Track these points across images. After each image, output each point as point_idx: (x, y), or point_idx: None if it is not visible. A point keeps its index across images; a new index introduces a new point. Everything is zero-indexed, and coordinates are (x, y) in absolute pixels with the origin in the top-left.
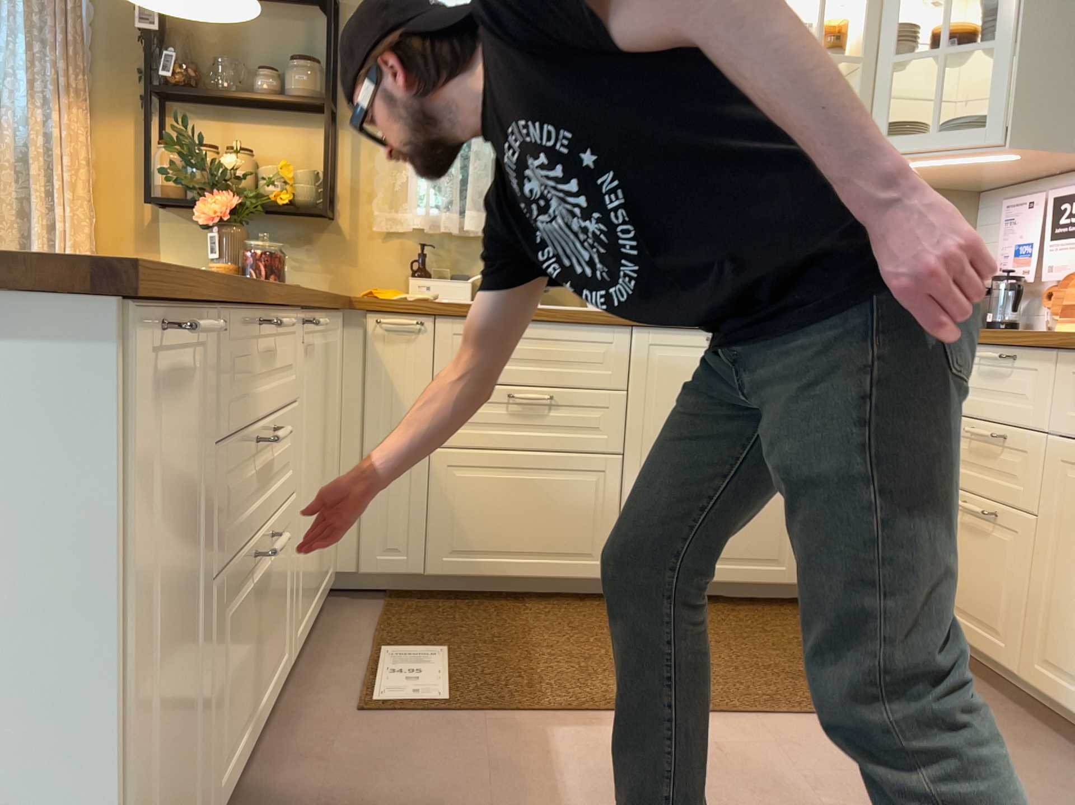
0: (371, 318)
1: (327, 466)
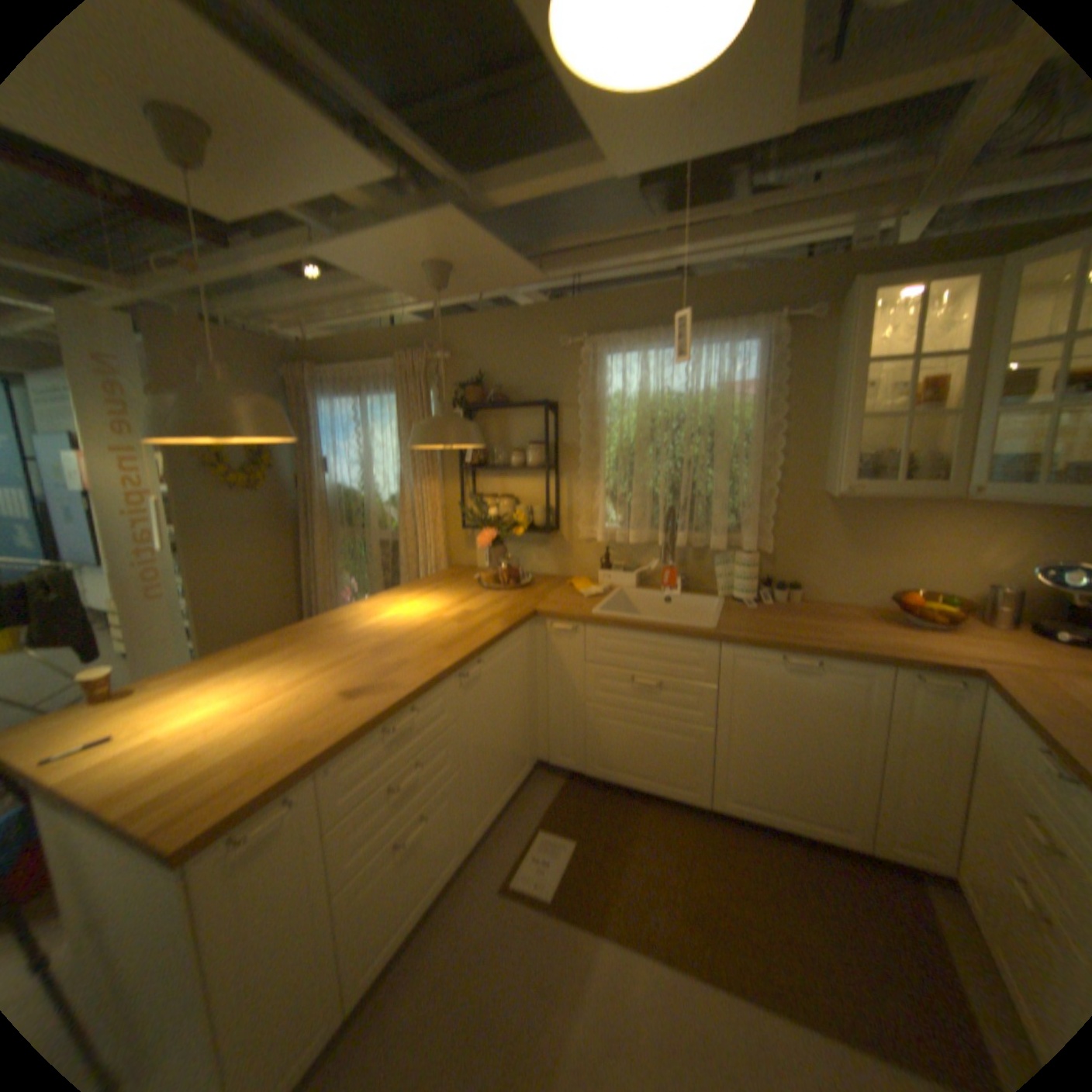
0: (548, 623)
1: (514, 719)
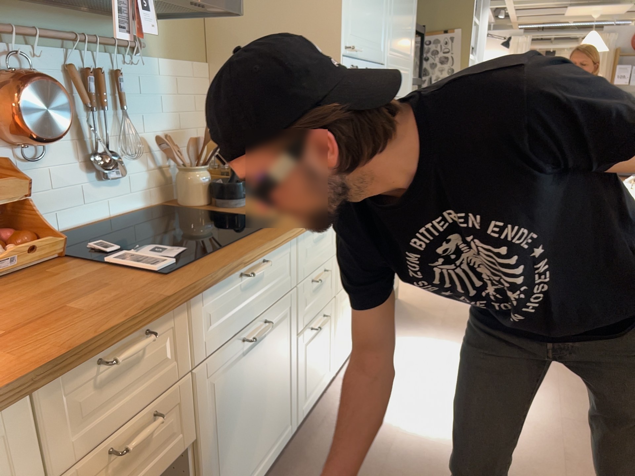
0: None
1: None
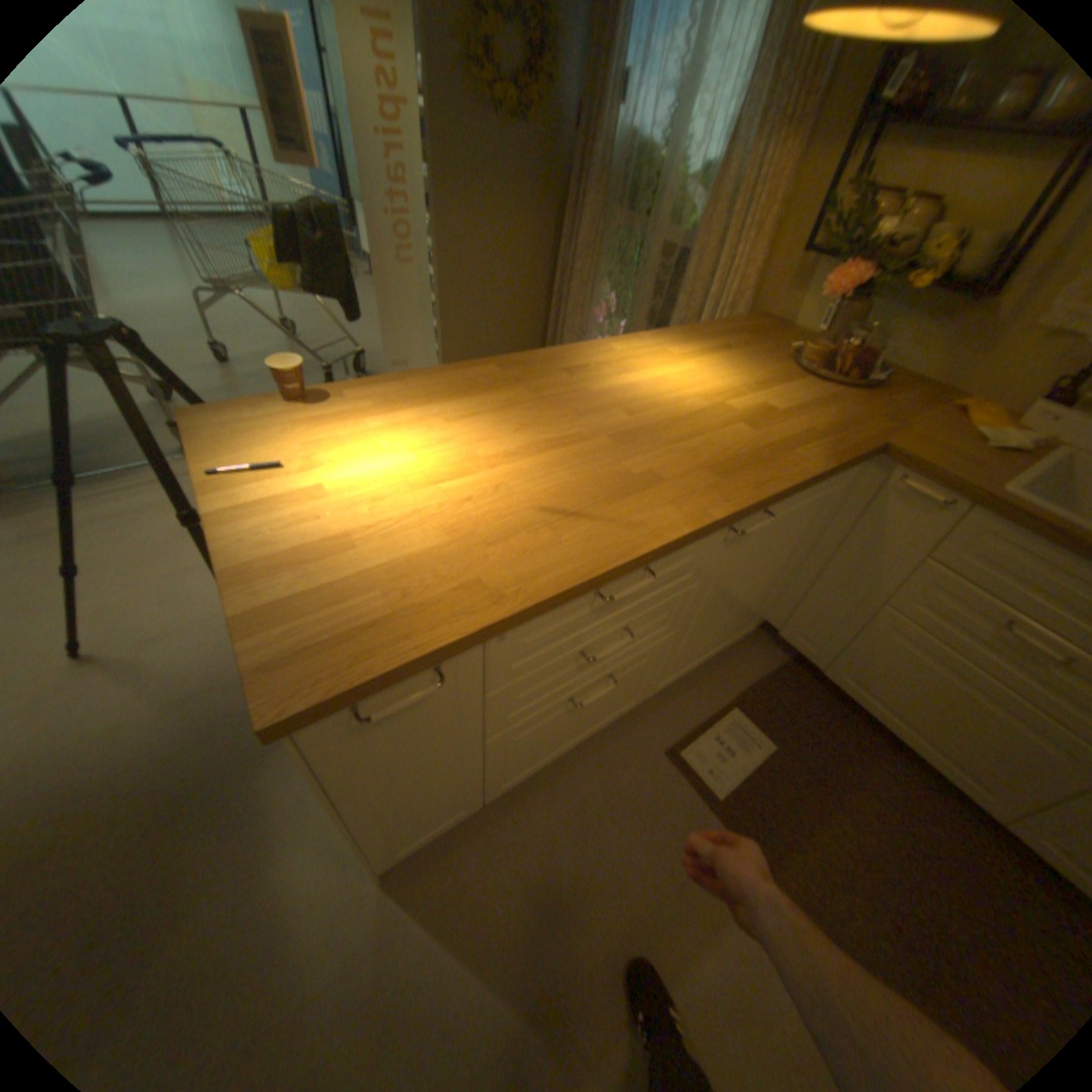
0: (903, 470)
1: (769, 581)
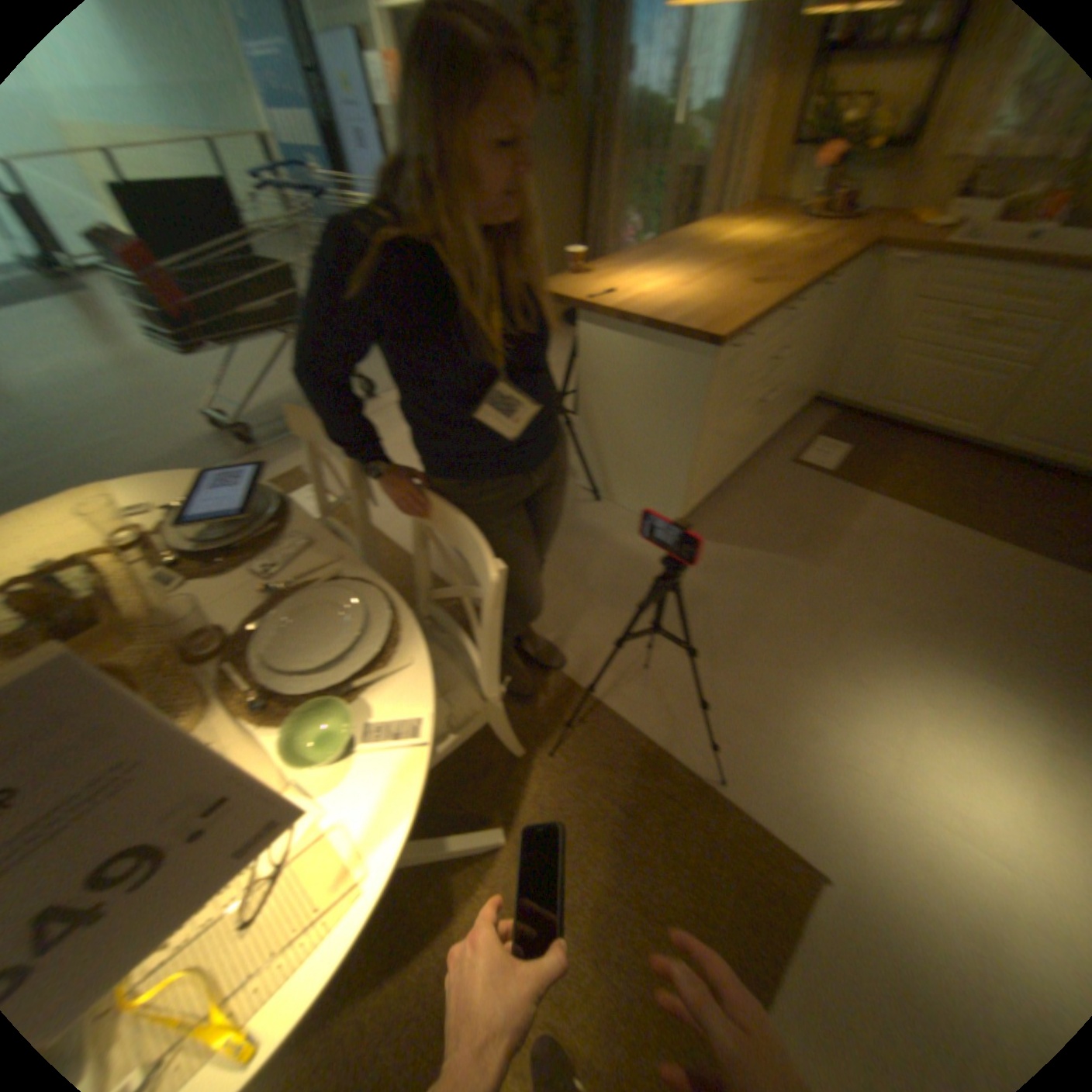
0: (891, 251)
1: (827, 344)
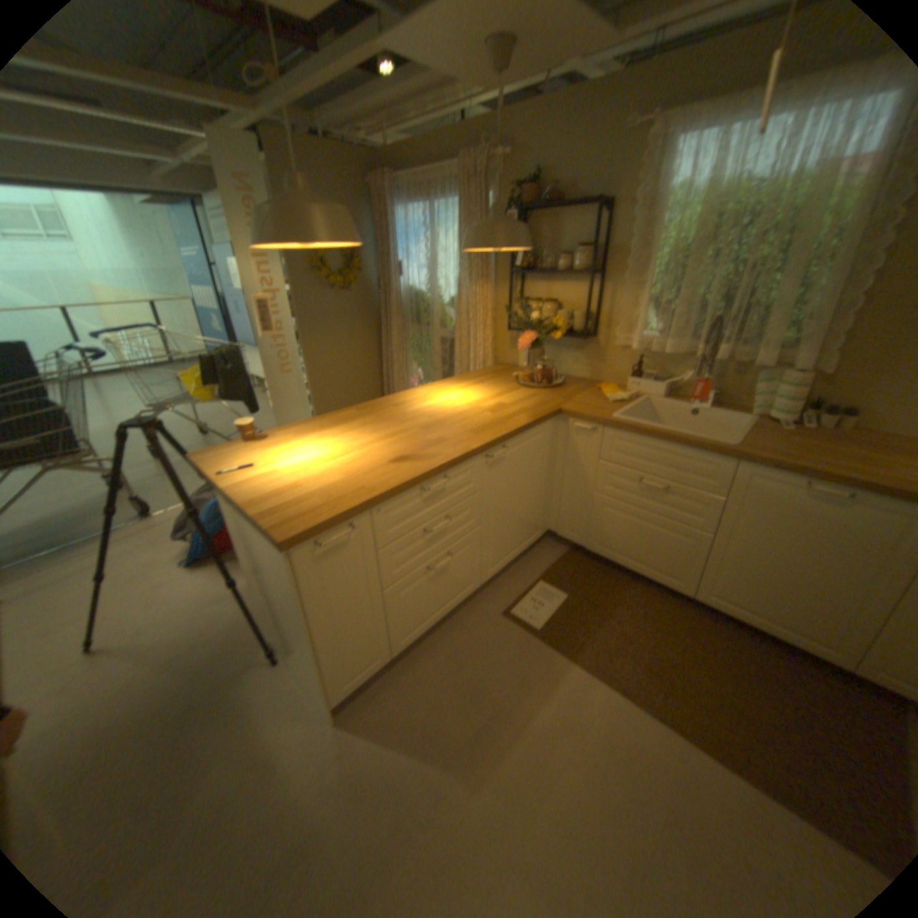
0: (570, 420)
1: (530, 495)
